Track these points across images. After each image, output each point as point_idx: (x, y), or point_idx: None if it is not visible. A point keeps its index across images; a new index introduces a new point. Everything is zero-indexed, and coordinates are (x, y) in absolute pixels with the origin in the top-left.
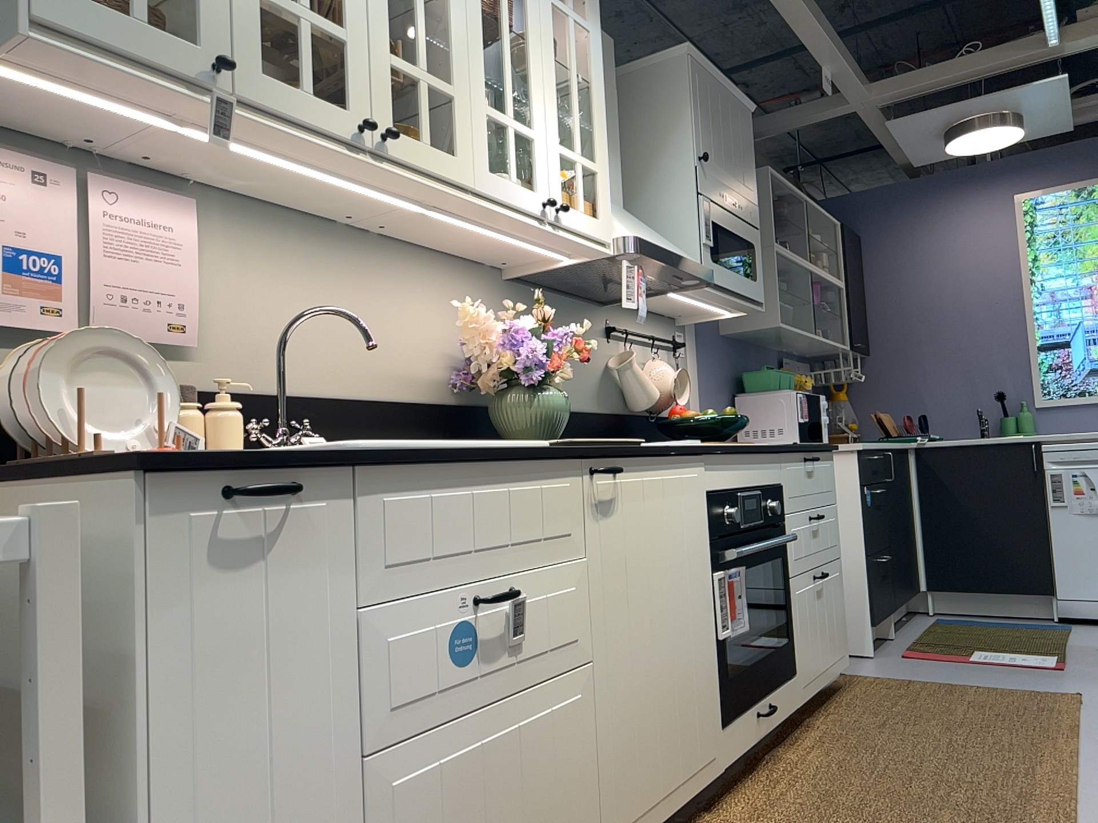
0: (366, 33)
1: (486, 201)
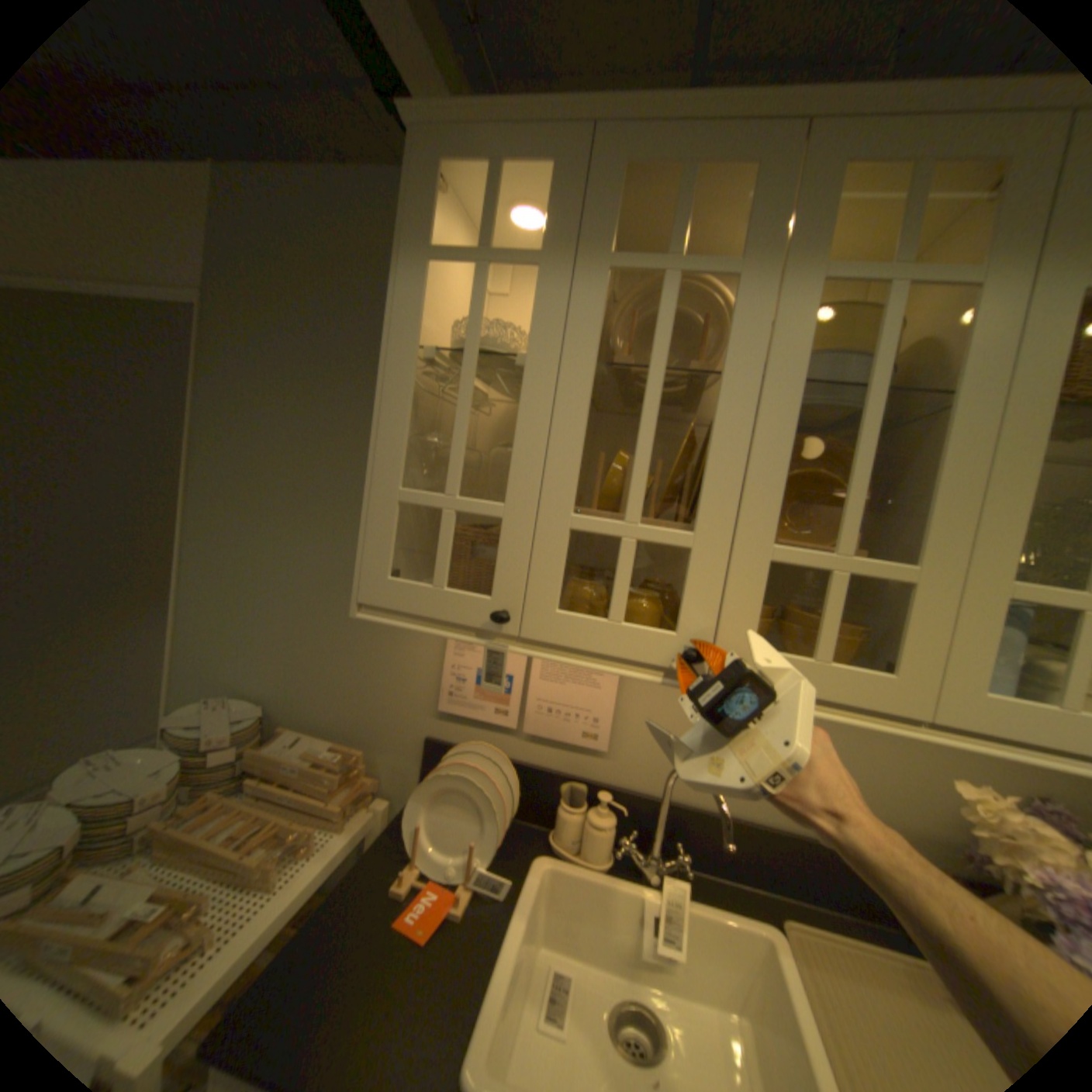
0: (732, 526)
1: (968, 738)
